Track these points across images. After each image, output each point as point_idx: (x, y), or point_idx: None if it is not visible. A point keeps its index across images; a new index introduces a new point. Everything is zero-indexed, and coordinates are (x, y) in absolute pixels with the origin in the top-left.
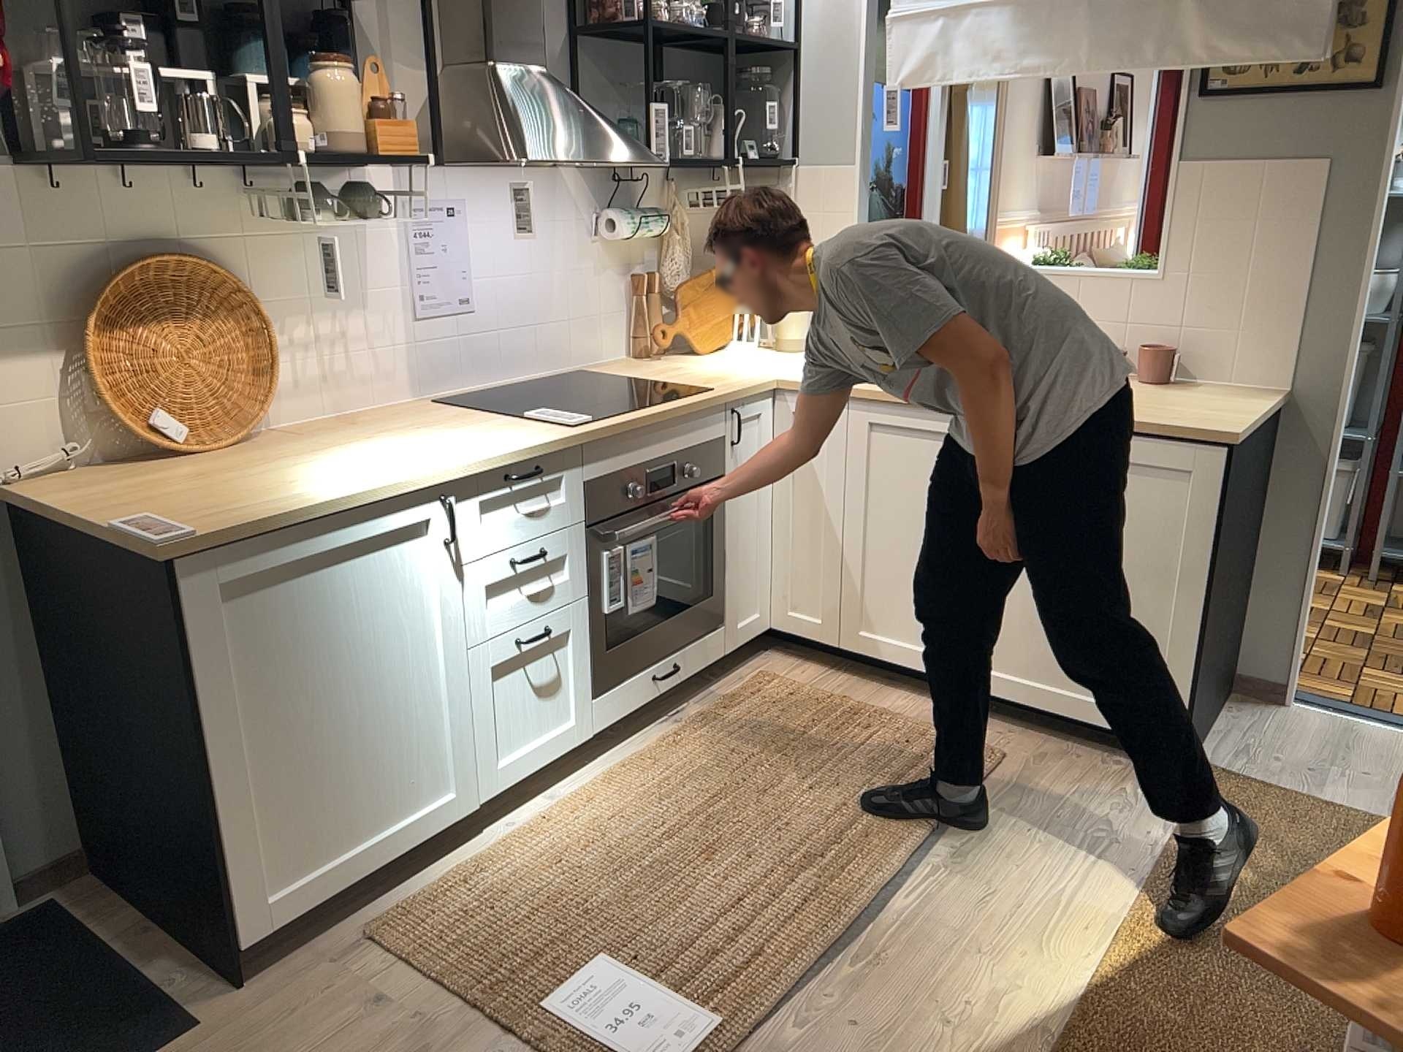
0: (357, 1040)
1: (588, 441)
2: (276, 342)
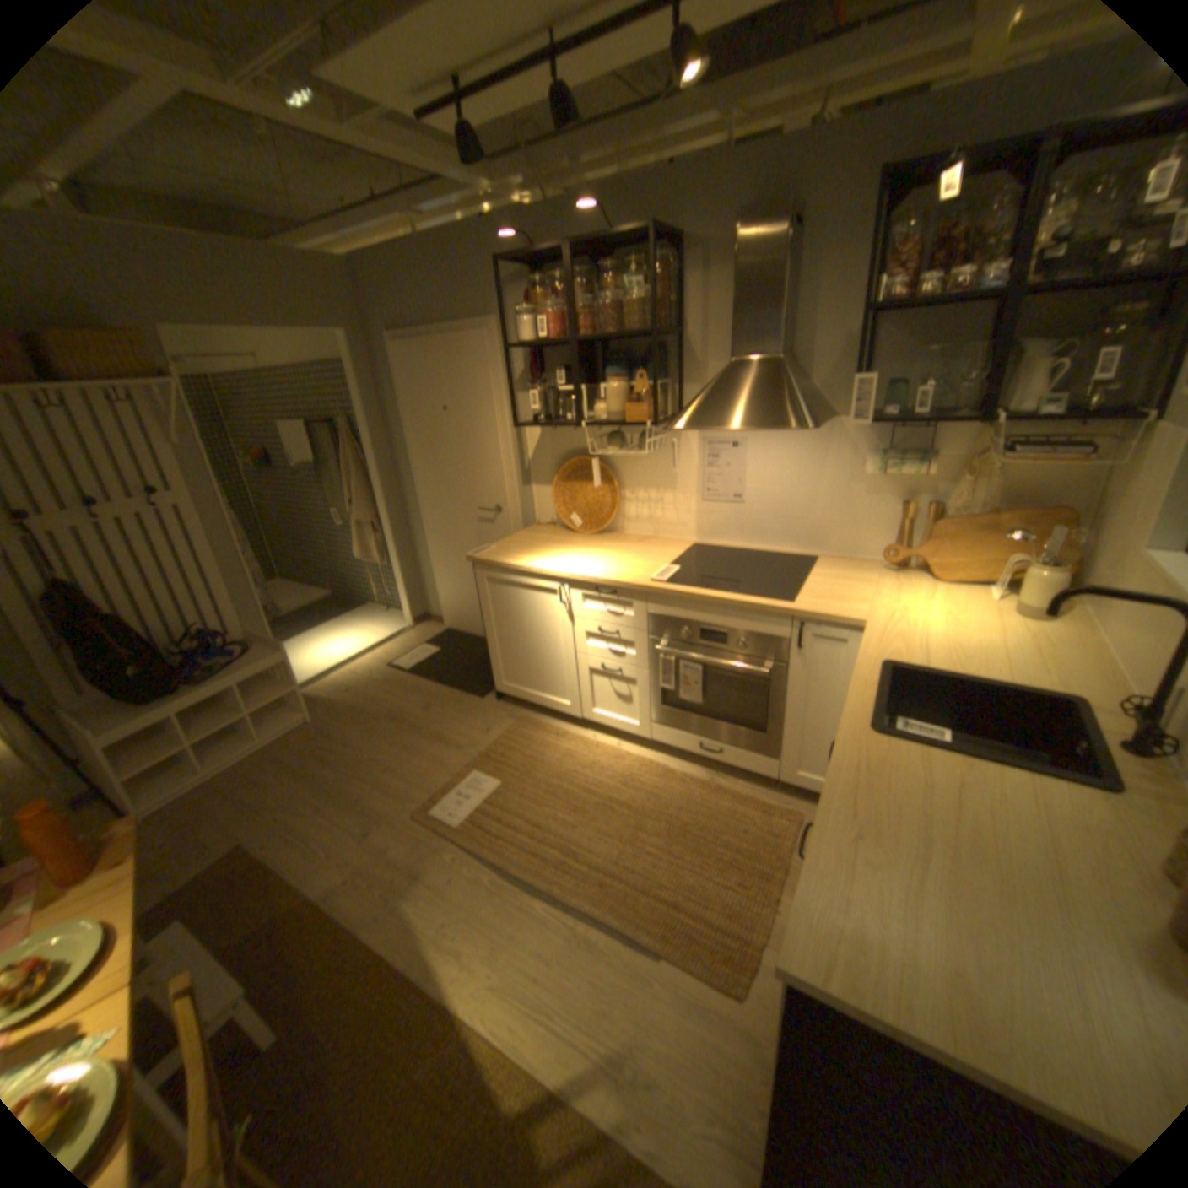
0: (470, 732)
1: (647, 591)
2: (616, 498)
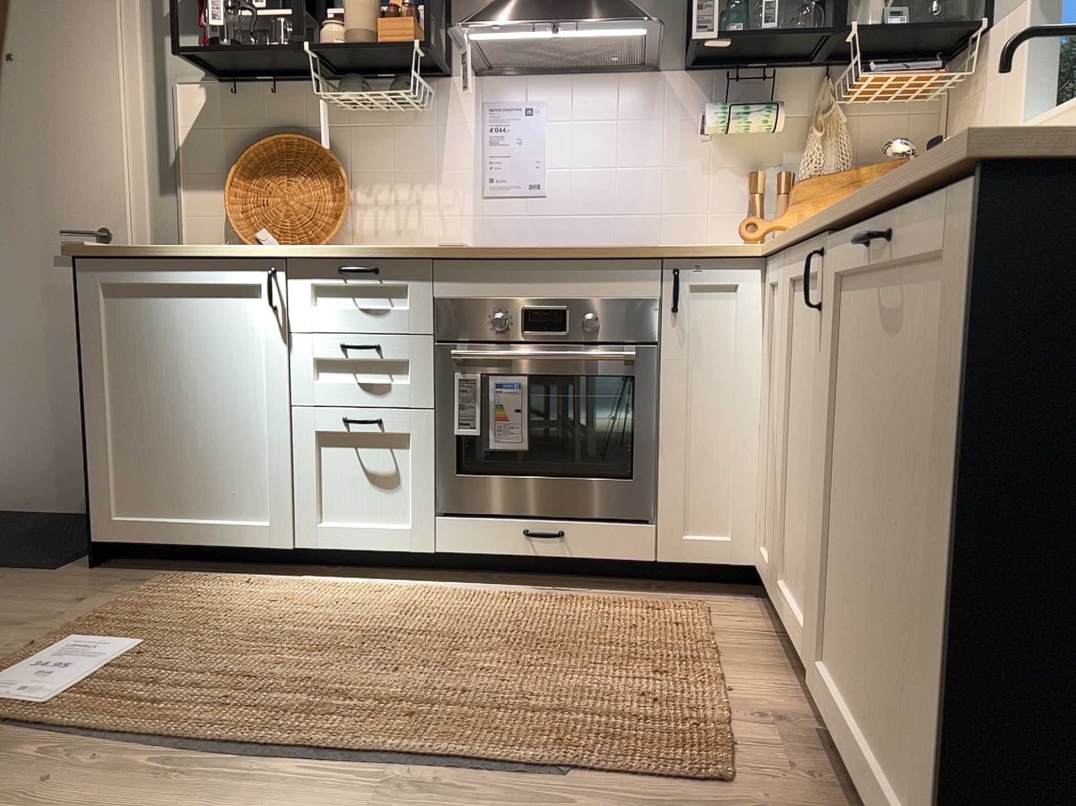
0: (36, 608)
1: (436, 258)
2: (344, 195)
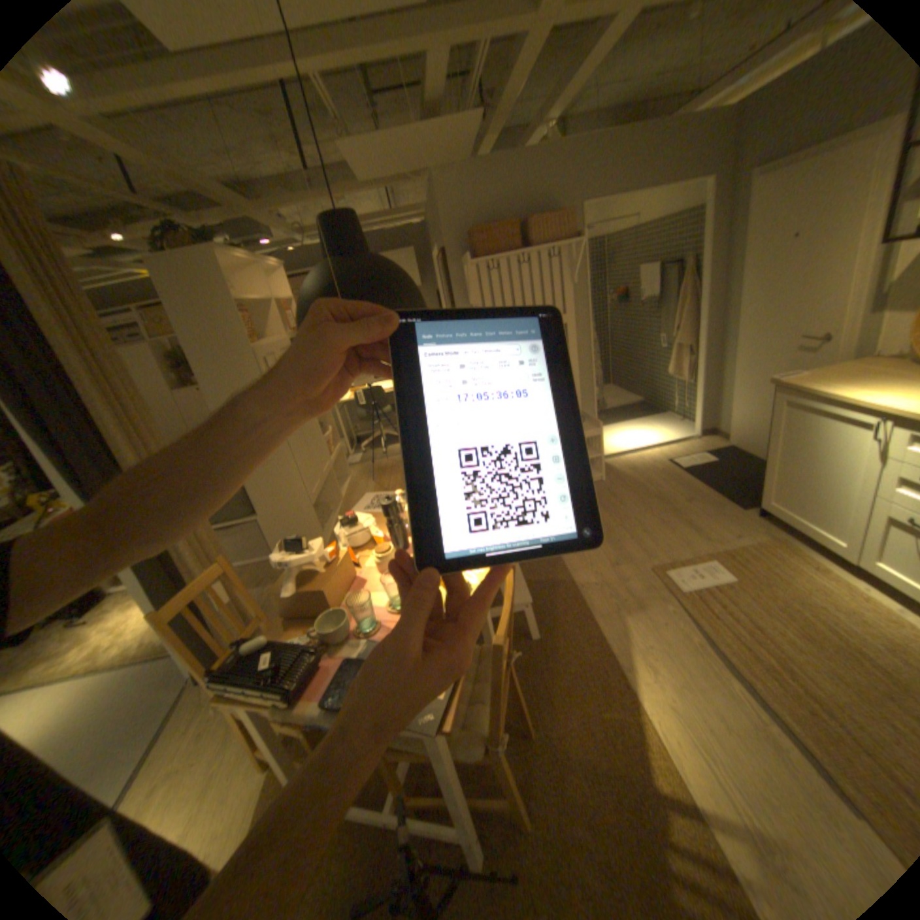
0: (723, 531)
1: None
2: None
